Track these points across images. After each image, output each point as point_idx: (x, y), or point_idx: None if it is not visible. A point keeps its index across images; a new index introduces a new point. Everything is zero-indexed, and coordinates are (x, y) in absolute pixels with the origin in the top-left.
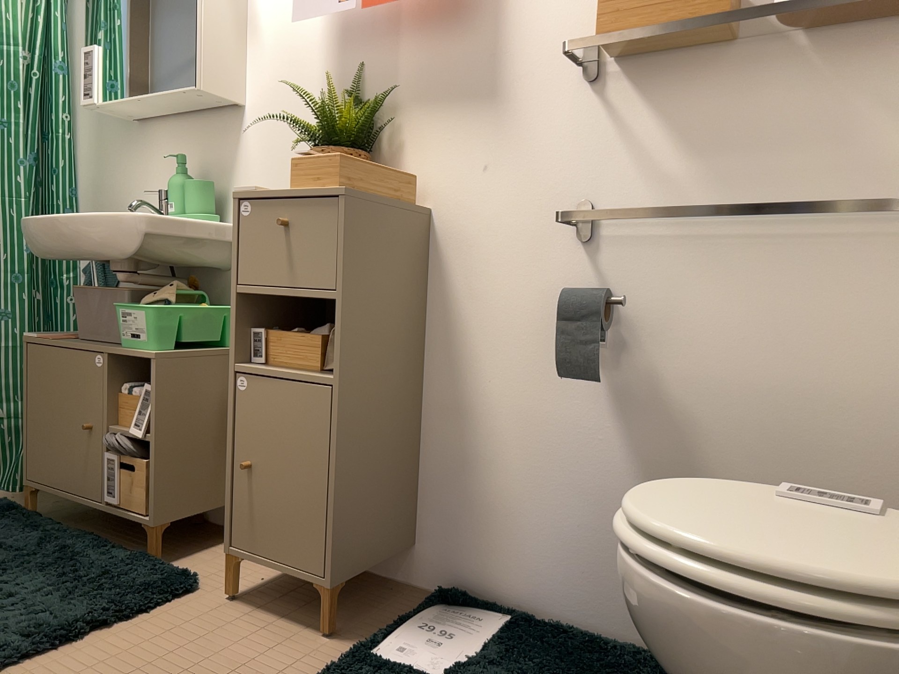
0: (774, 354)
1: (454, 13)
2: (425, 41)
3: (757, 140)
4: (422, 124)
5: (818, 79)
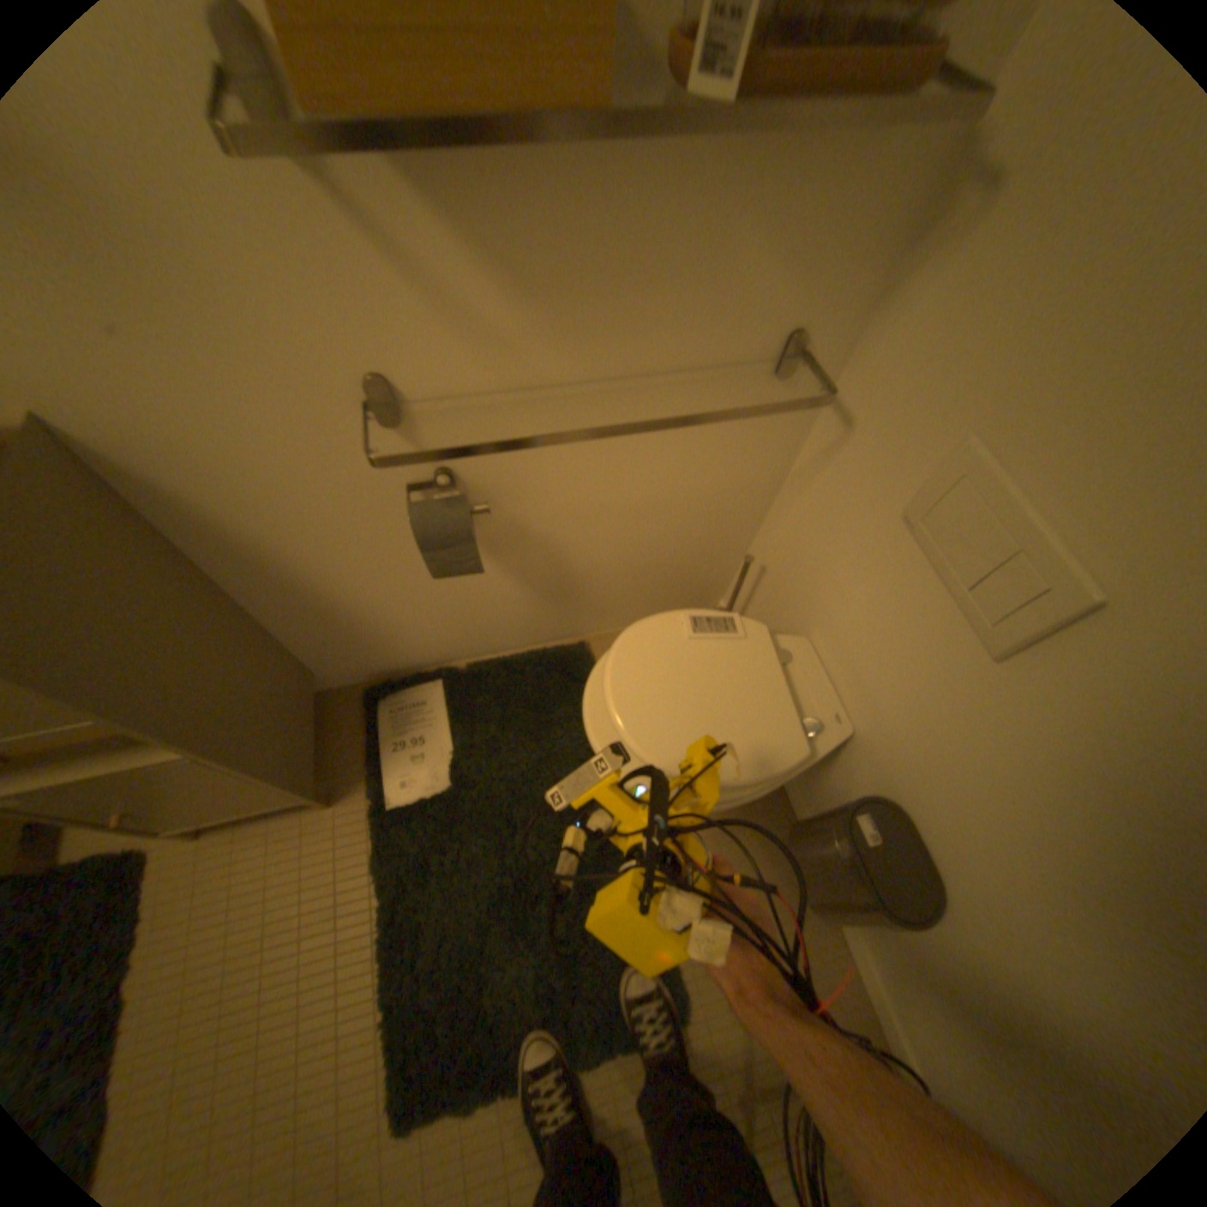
0: (629, 485)
1: None
2: None
3: (624, 269)
4: None
5: (714, 168)
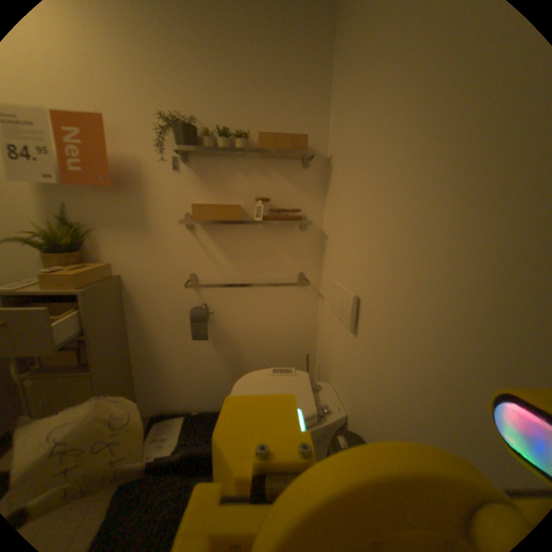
0: (262, 319)
1: (117, 185)
2: (101, 195)
3: (253, 254)
4: (107, 235)
5: (269, 236)
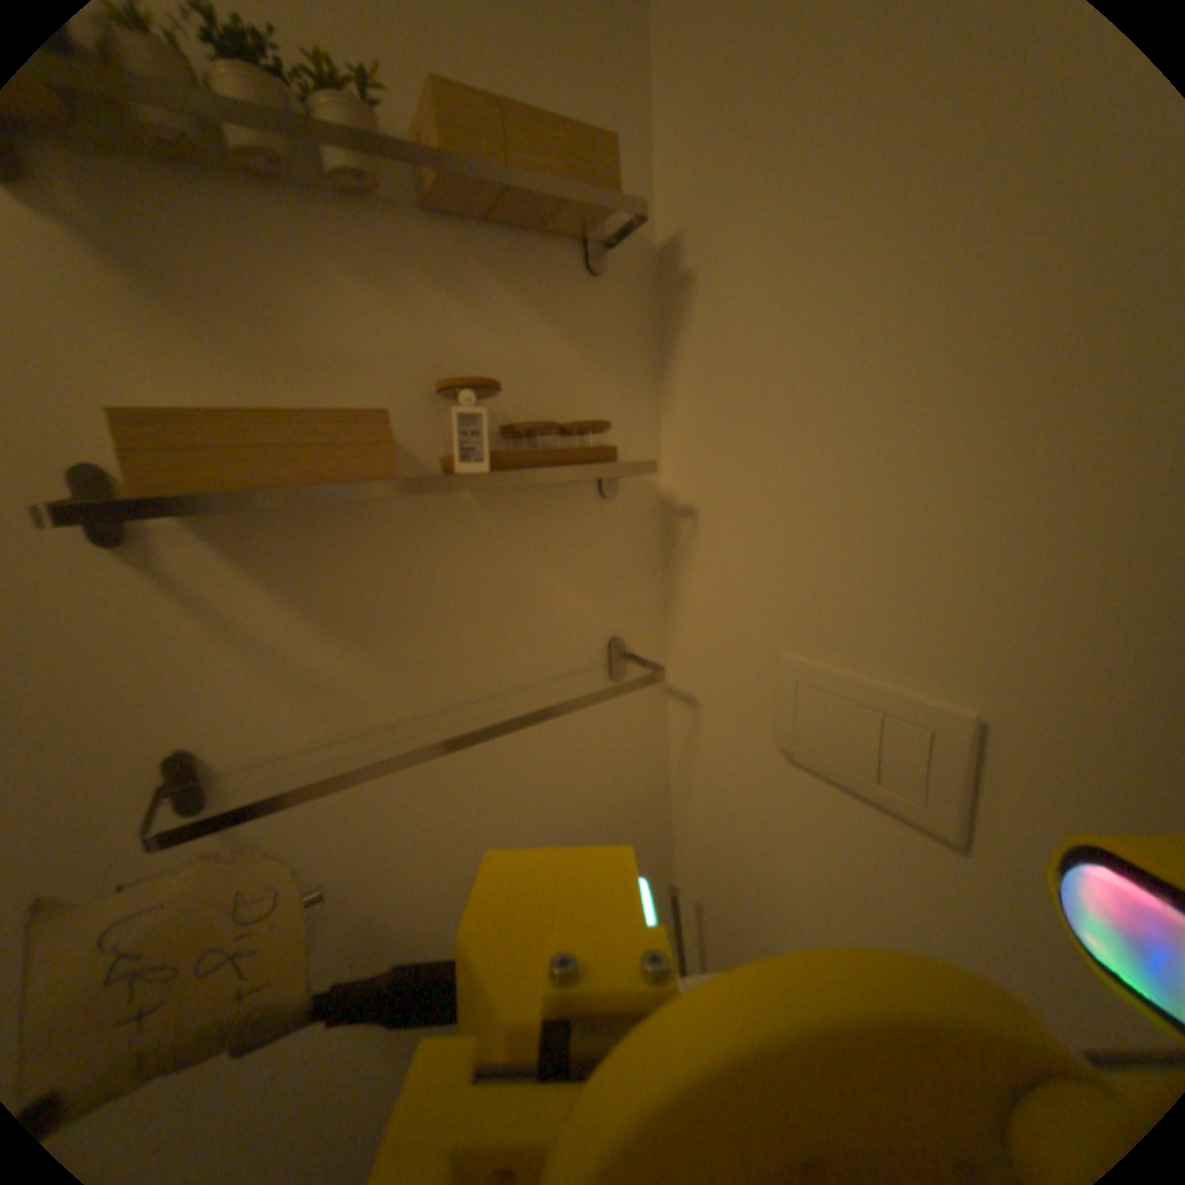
0: (513, 830)
1: None
2: None
3: (453, 609)
4: None
5: (505, 533)
